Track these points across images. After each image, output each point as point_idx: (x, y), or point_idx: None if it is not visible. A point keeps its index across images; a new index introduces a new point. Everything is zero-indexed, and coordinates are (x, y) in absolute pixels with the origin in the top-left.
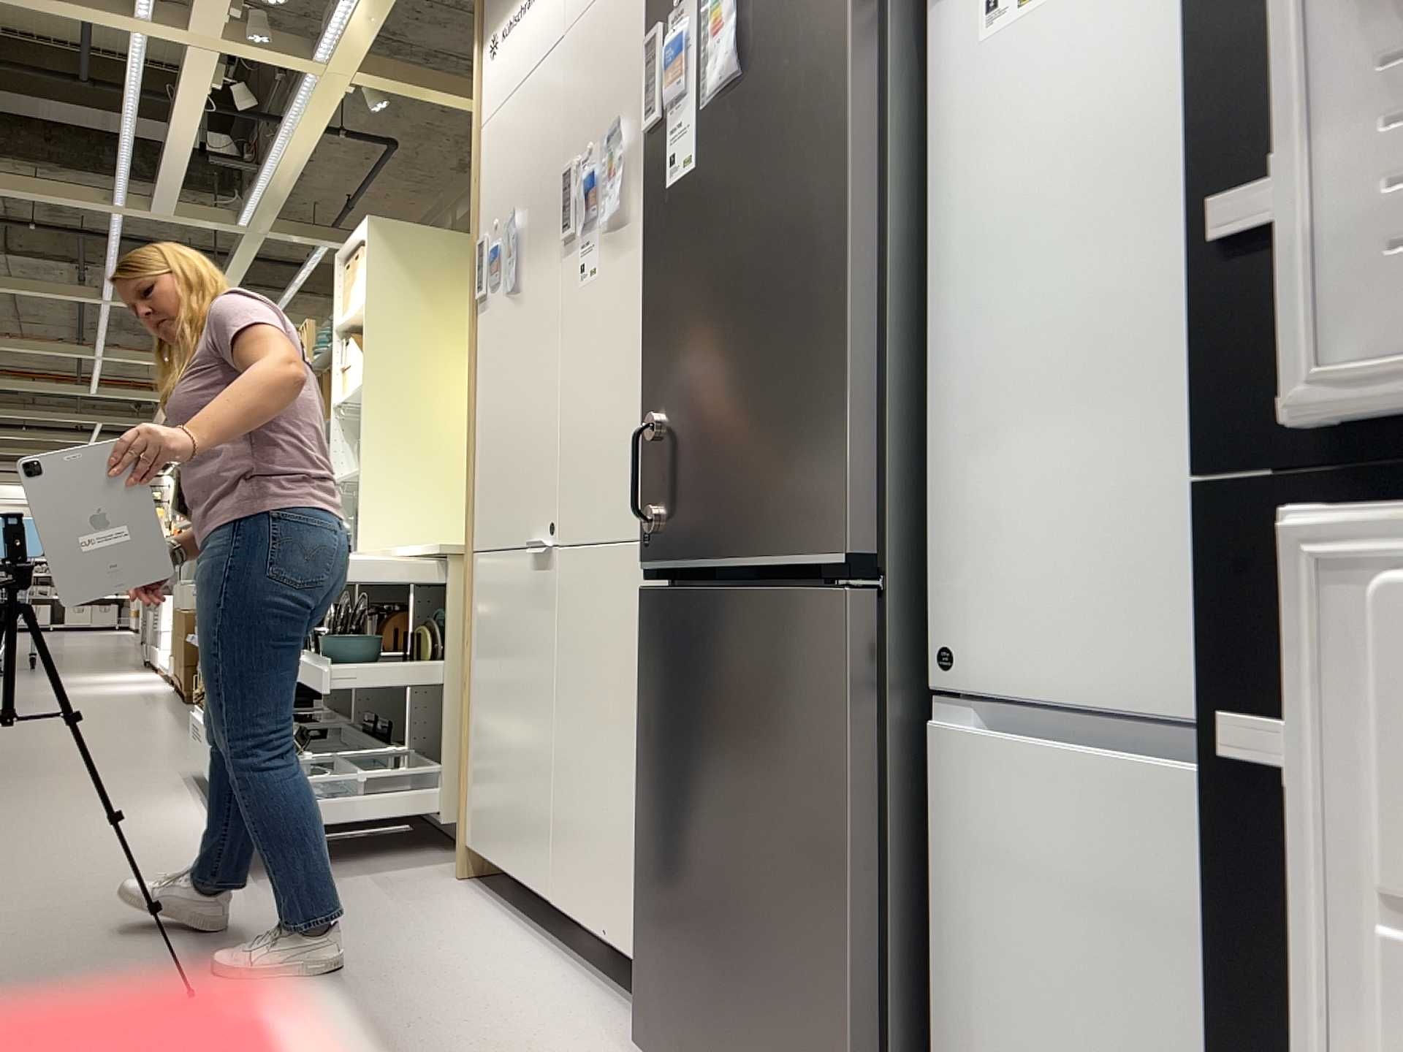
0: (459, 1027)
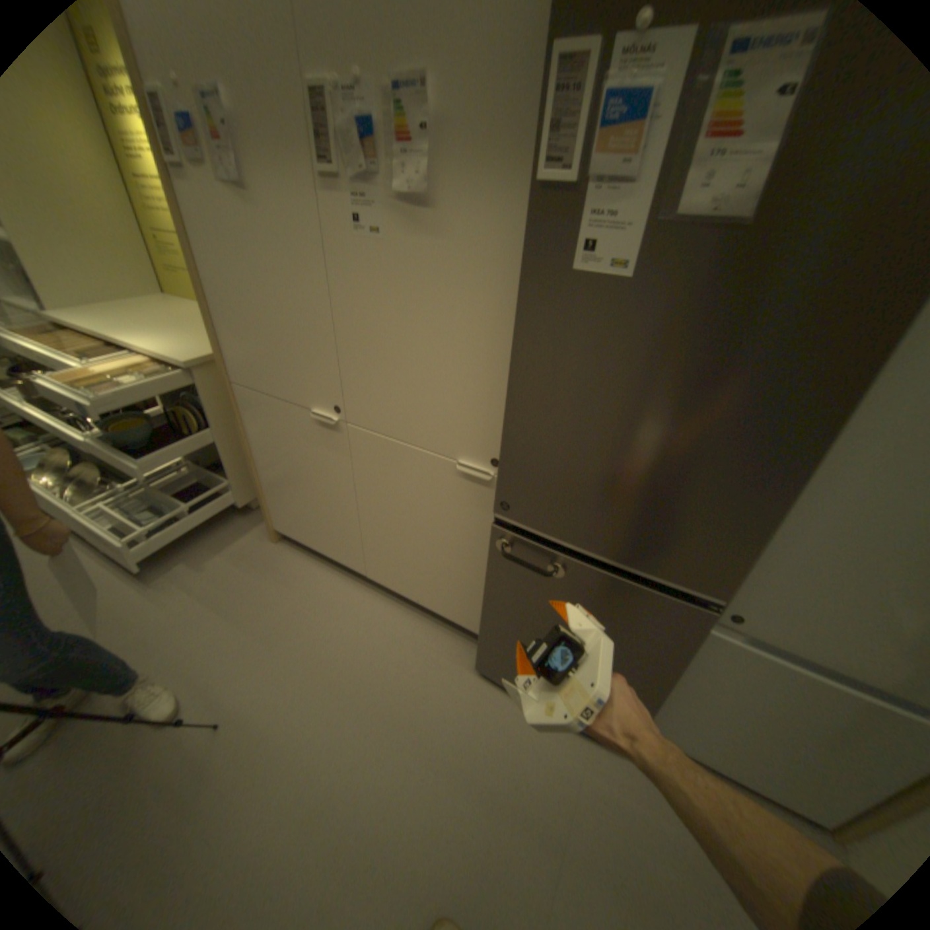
0: (378, 676)
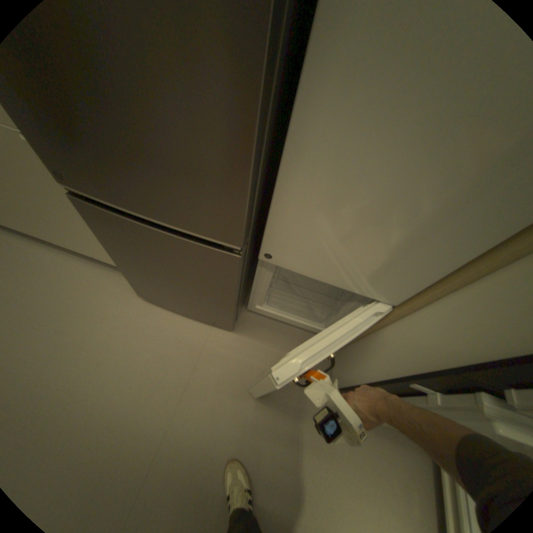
0: (67, 309)
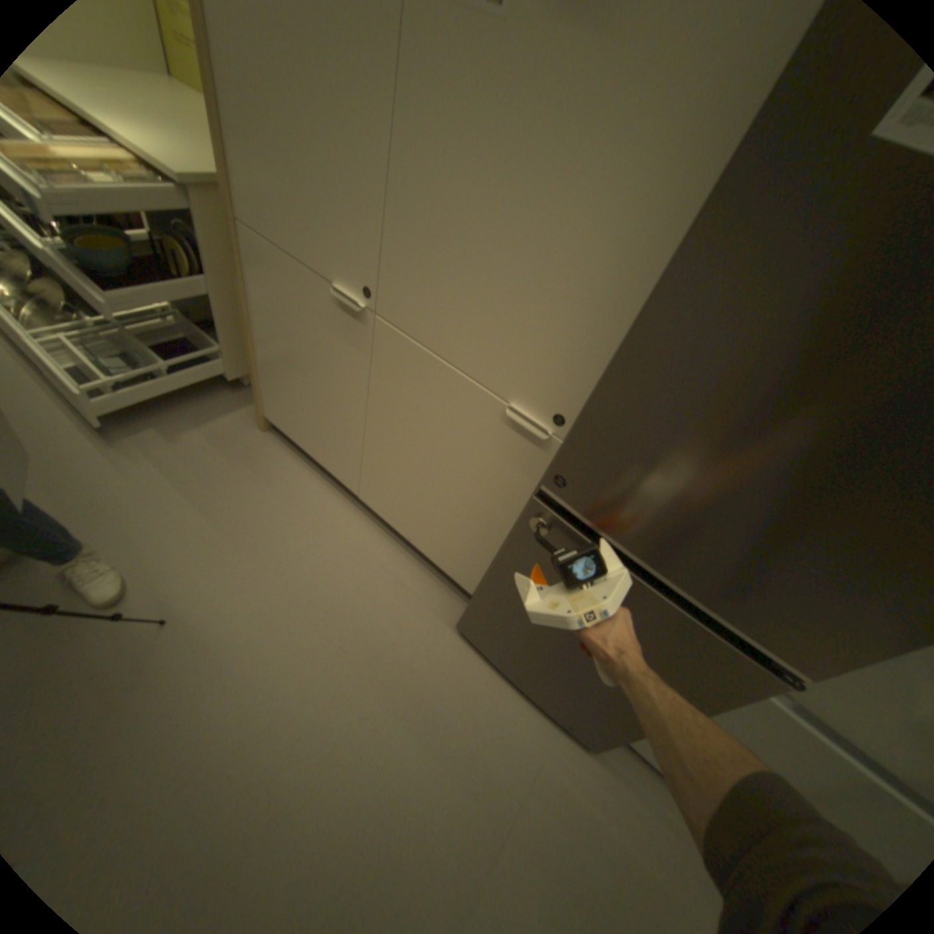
0: (351, 608)
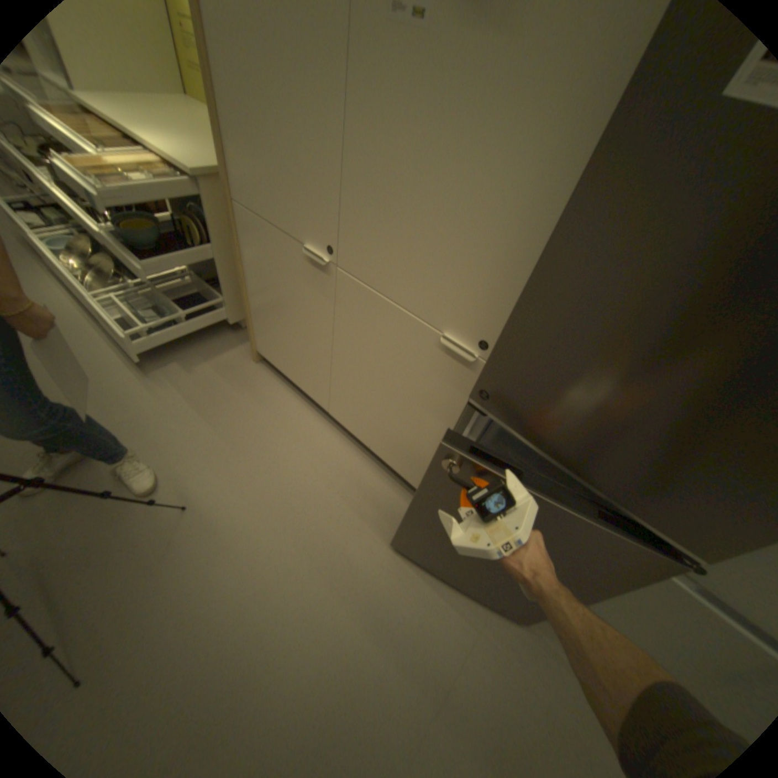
0: (323, 501)
